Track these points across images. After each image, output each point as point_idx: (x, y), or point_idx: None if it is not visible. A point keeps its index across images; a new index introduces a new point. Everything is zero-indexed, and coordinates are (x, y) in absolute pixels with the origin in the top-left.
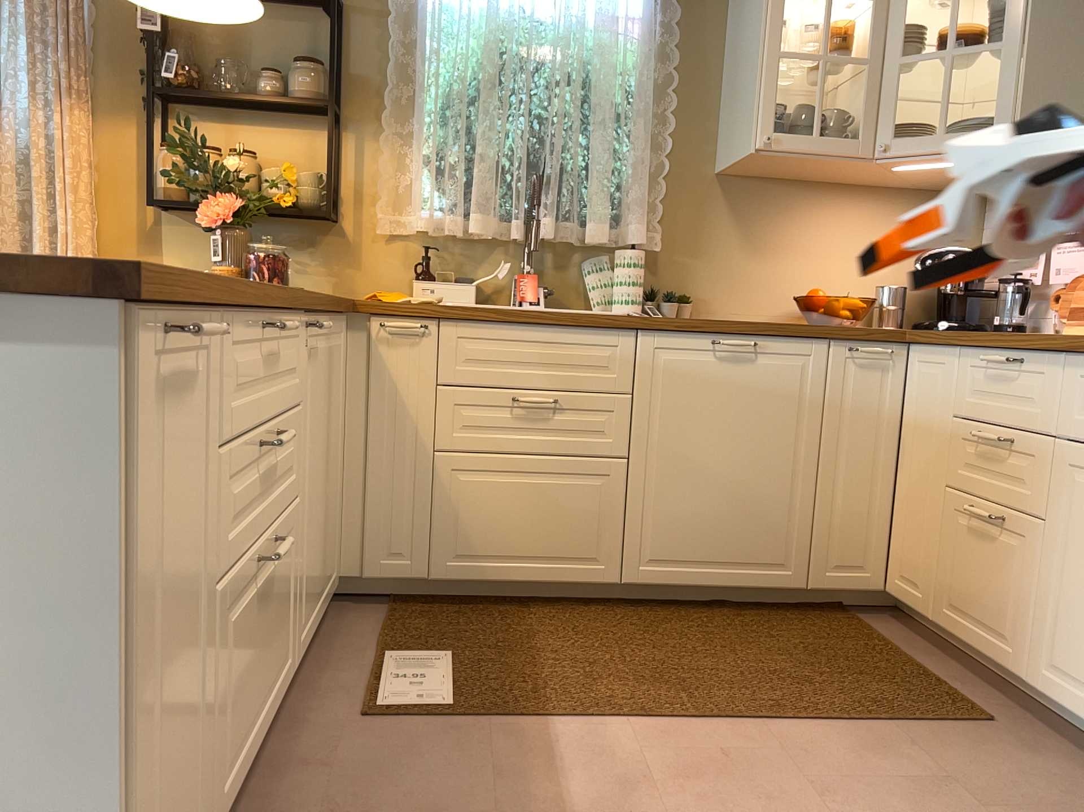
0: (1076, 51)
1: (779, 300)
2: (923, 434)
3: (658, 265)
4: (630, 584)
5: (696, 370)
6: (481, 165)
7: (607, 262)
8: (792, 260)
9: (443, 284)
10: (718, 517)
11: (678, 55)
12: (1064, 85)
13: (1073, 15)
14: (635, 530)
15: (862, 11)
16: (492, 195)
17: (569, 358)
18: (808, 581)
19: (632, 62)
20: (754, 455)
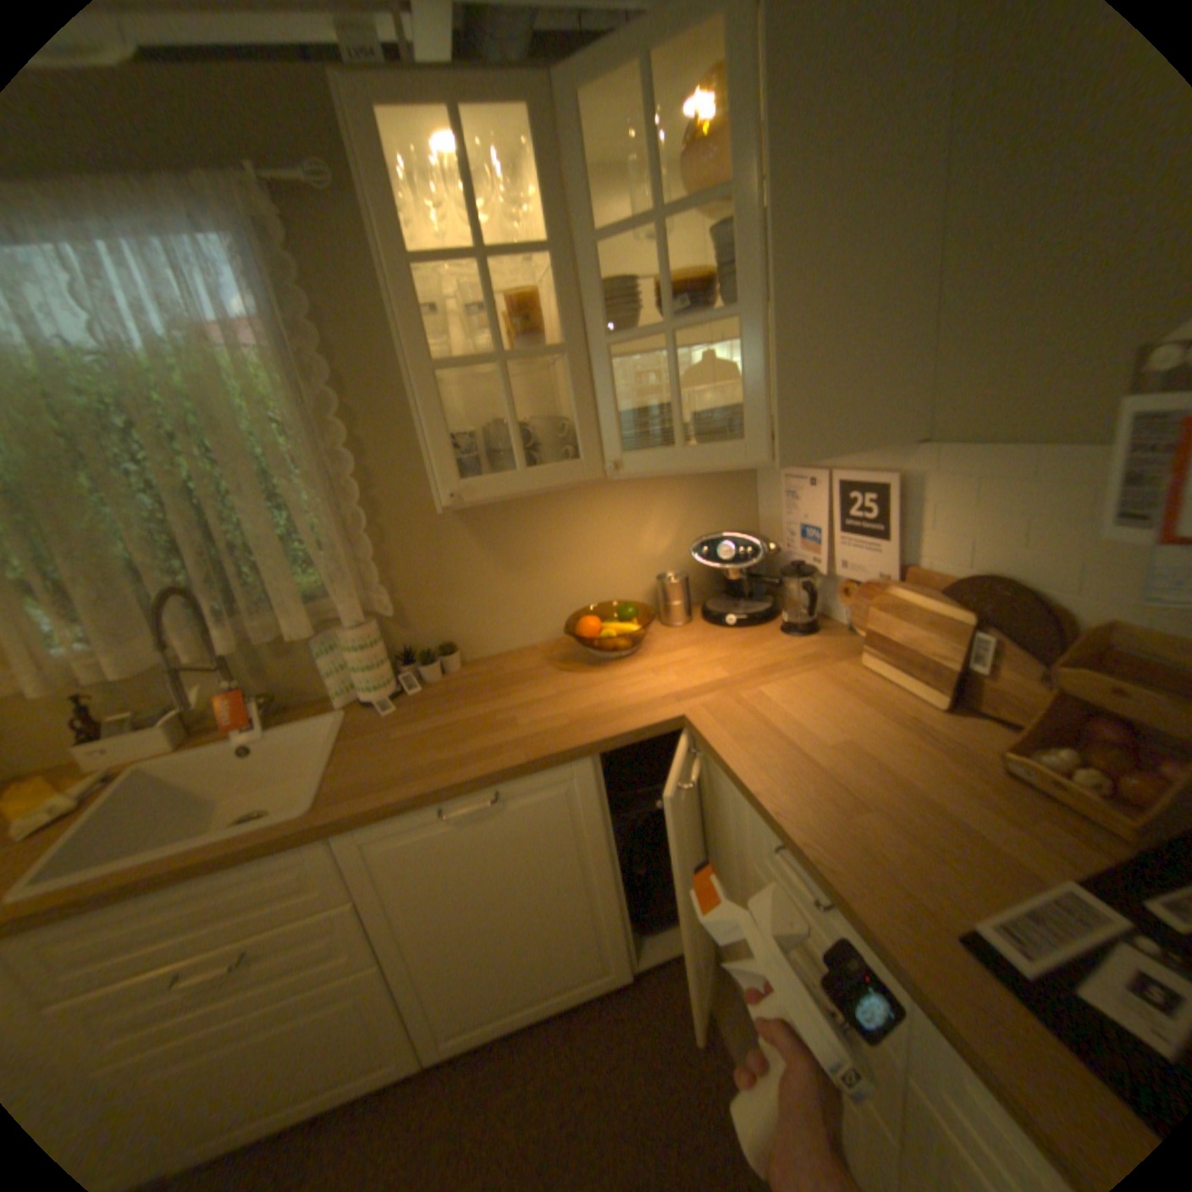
0: (844, 303)
1: (557, 613)
2: (722, 840)
3: (405, 619)
4: (431, 1062)
5: (427, 848)
6: (85, 591)
7: (336, 638)
8: (559, 569)
9: (113, 739)
10: (511, 968)
11: (326, 363)
12: (832, 360)
13: (833, 245)
14: (416, 1019)
15: (552, 257)
16: (129, 618)
17: (238, 901)
18: (631, 975)
19: (265, 385)
20: (535, 898)
